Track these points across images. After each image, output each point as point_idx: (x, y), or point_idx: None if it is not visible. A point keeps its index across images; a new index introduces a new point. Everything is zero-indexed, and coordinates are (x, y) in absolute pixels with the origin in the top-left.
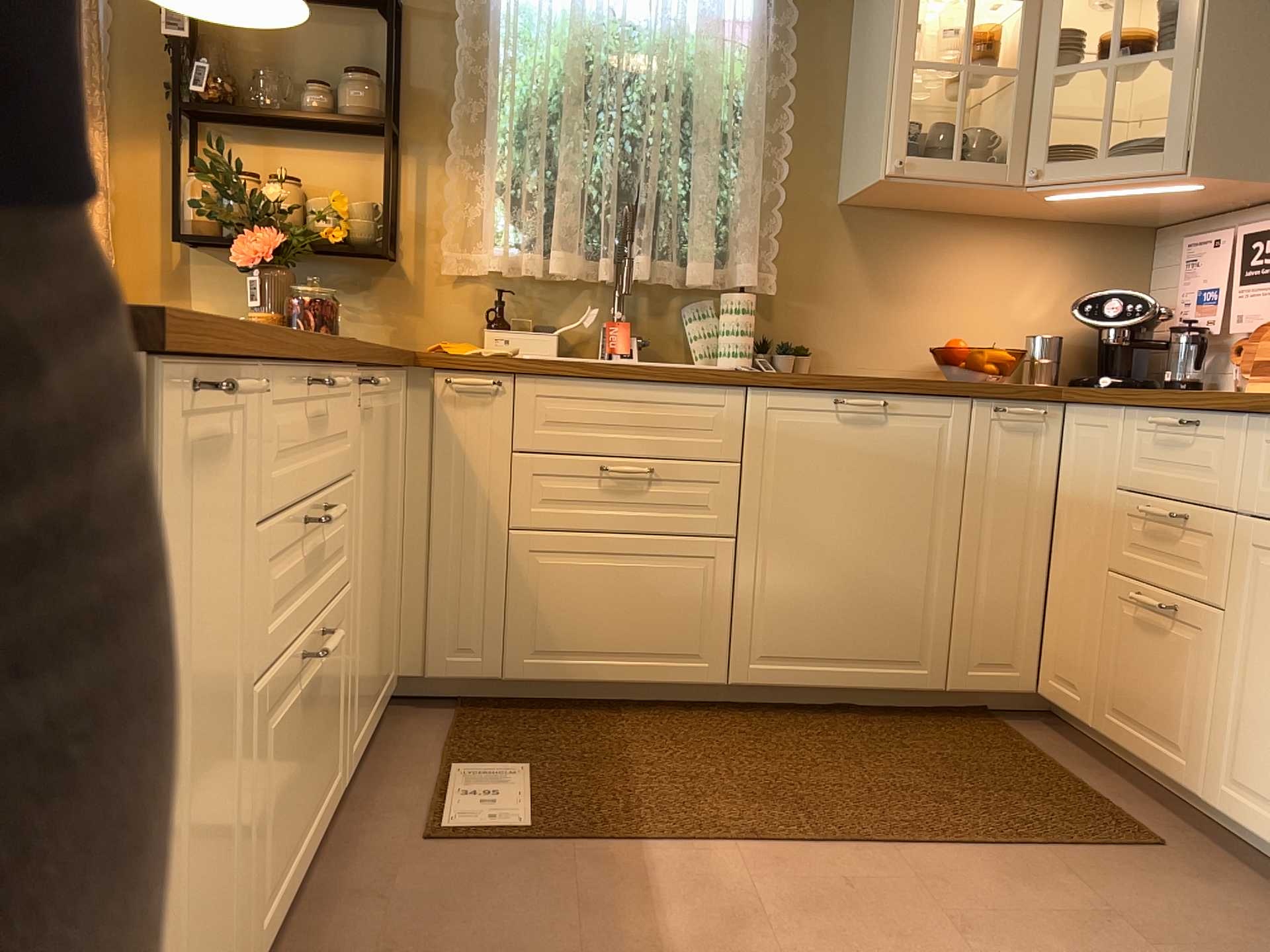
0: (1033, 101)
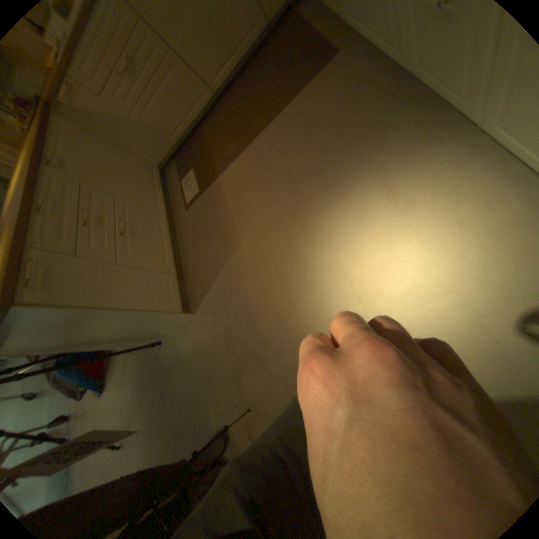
0: None
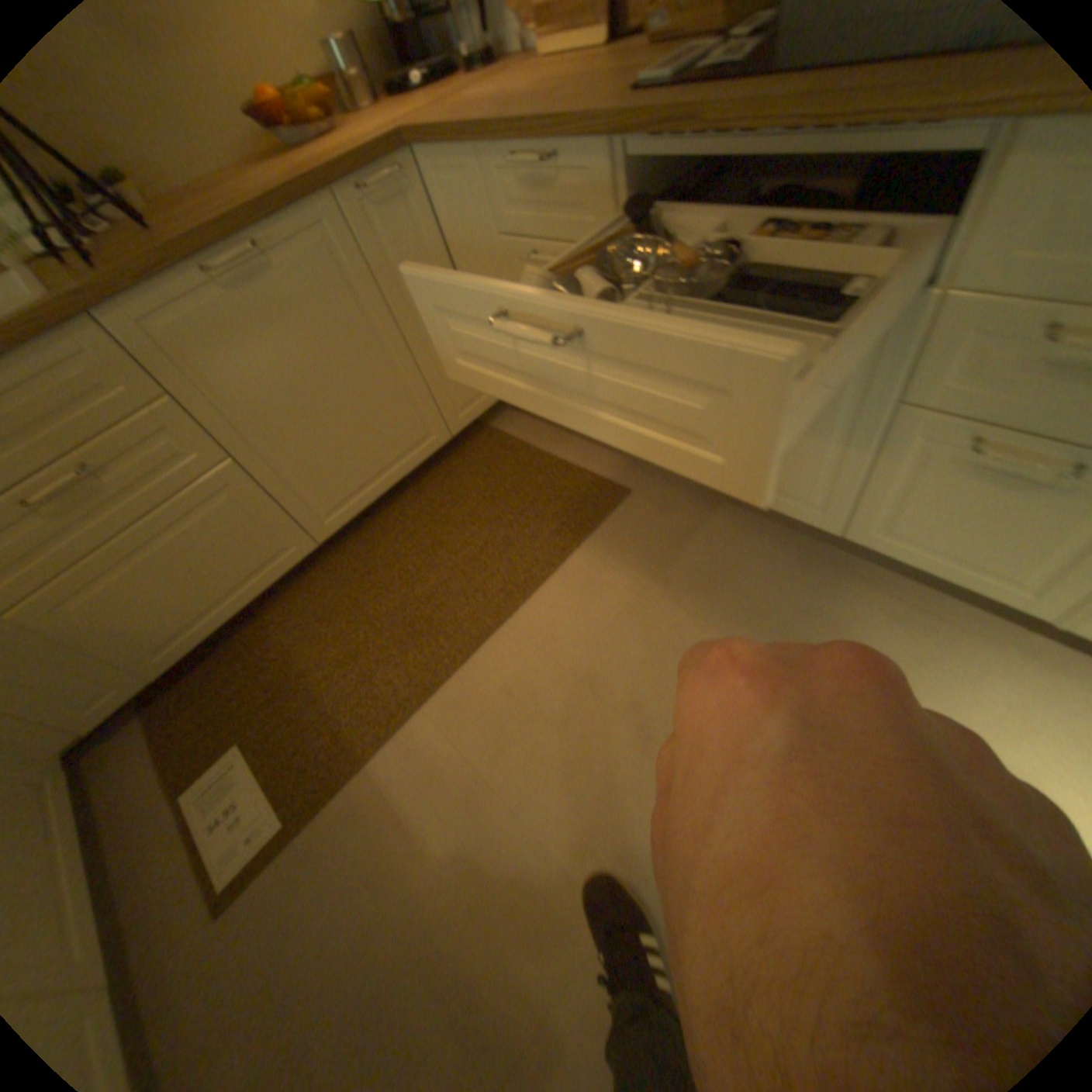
0: None
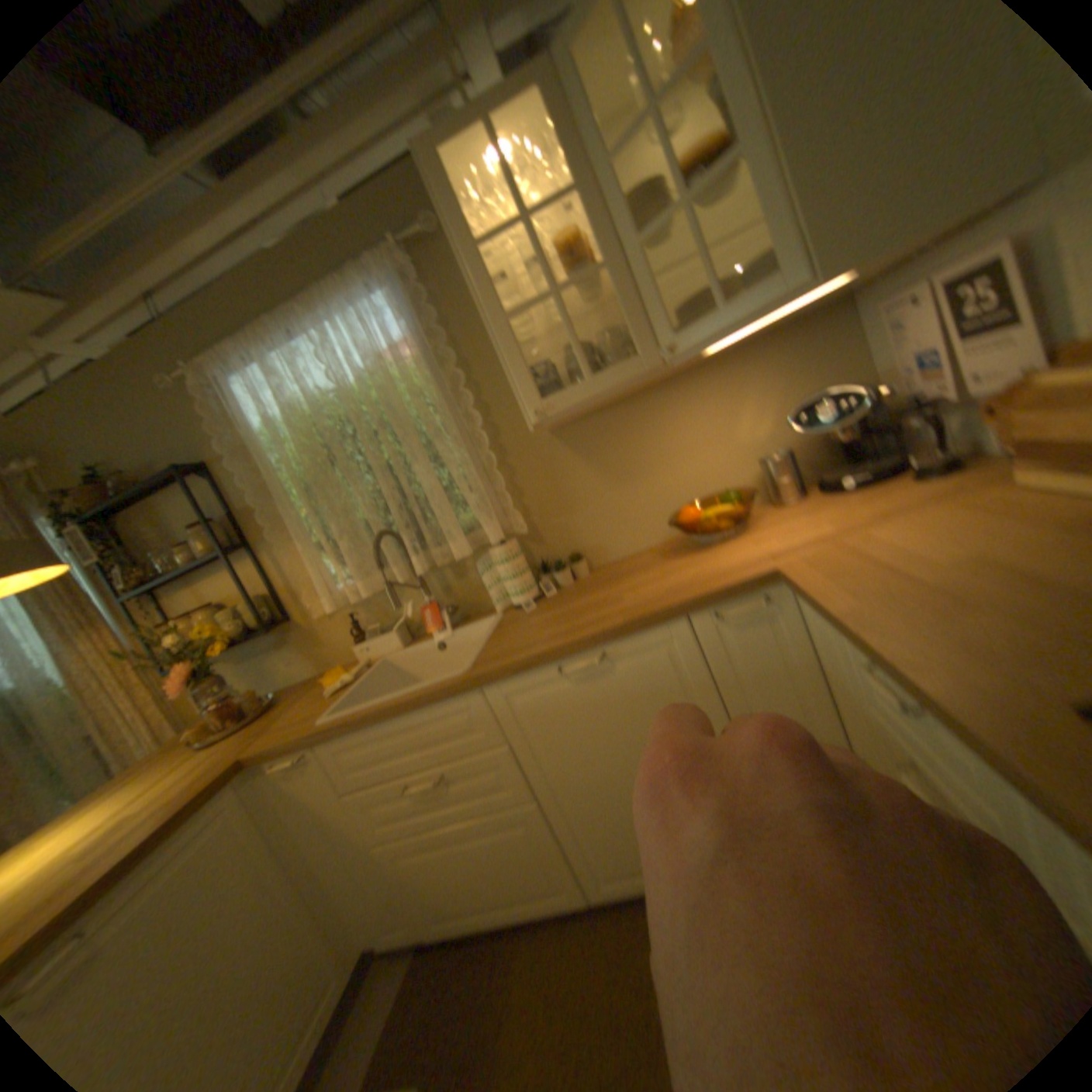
0: (635, 280)
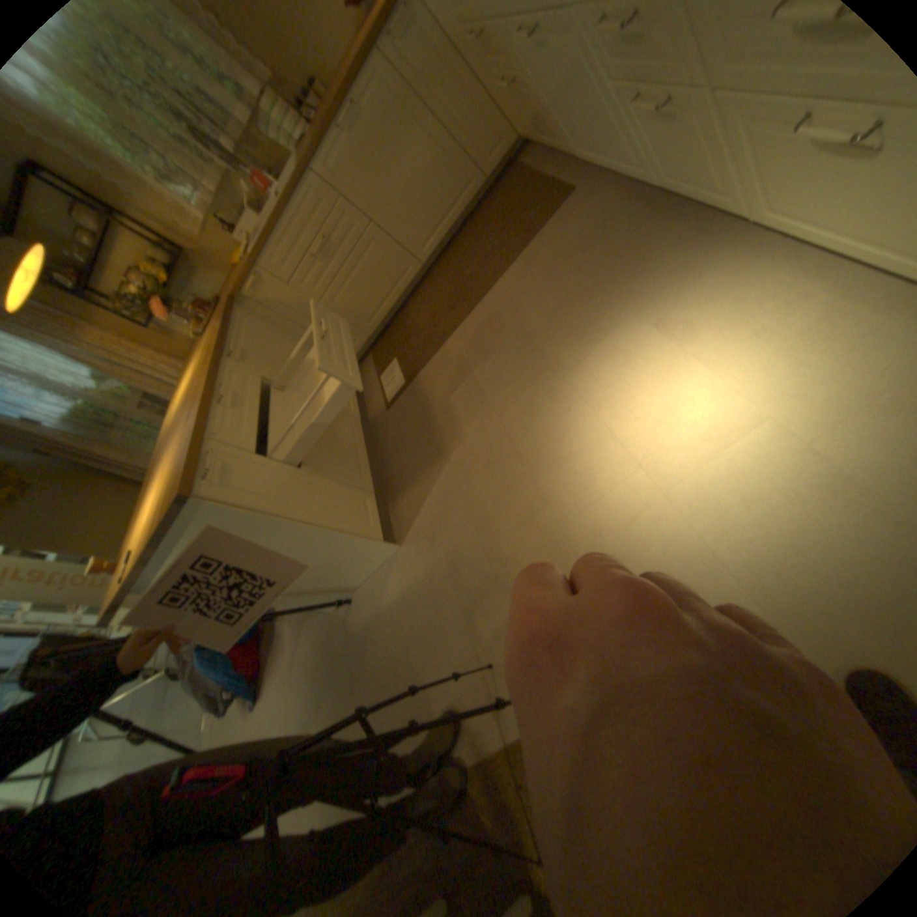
0: None
